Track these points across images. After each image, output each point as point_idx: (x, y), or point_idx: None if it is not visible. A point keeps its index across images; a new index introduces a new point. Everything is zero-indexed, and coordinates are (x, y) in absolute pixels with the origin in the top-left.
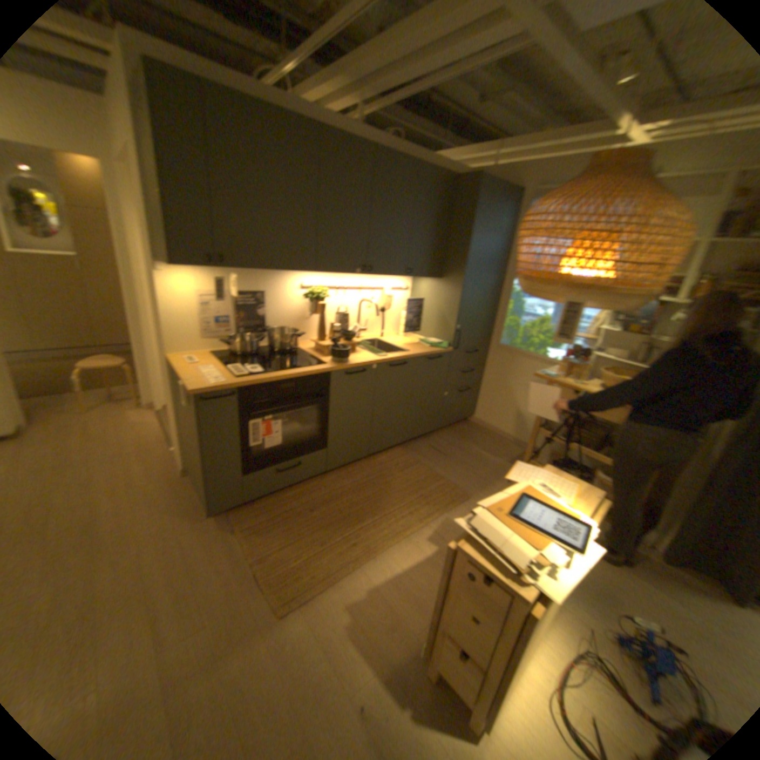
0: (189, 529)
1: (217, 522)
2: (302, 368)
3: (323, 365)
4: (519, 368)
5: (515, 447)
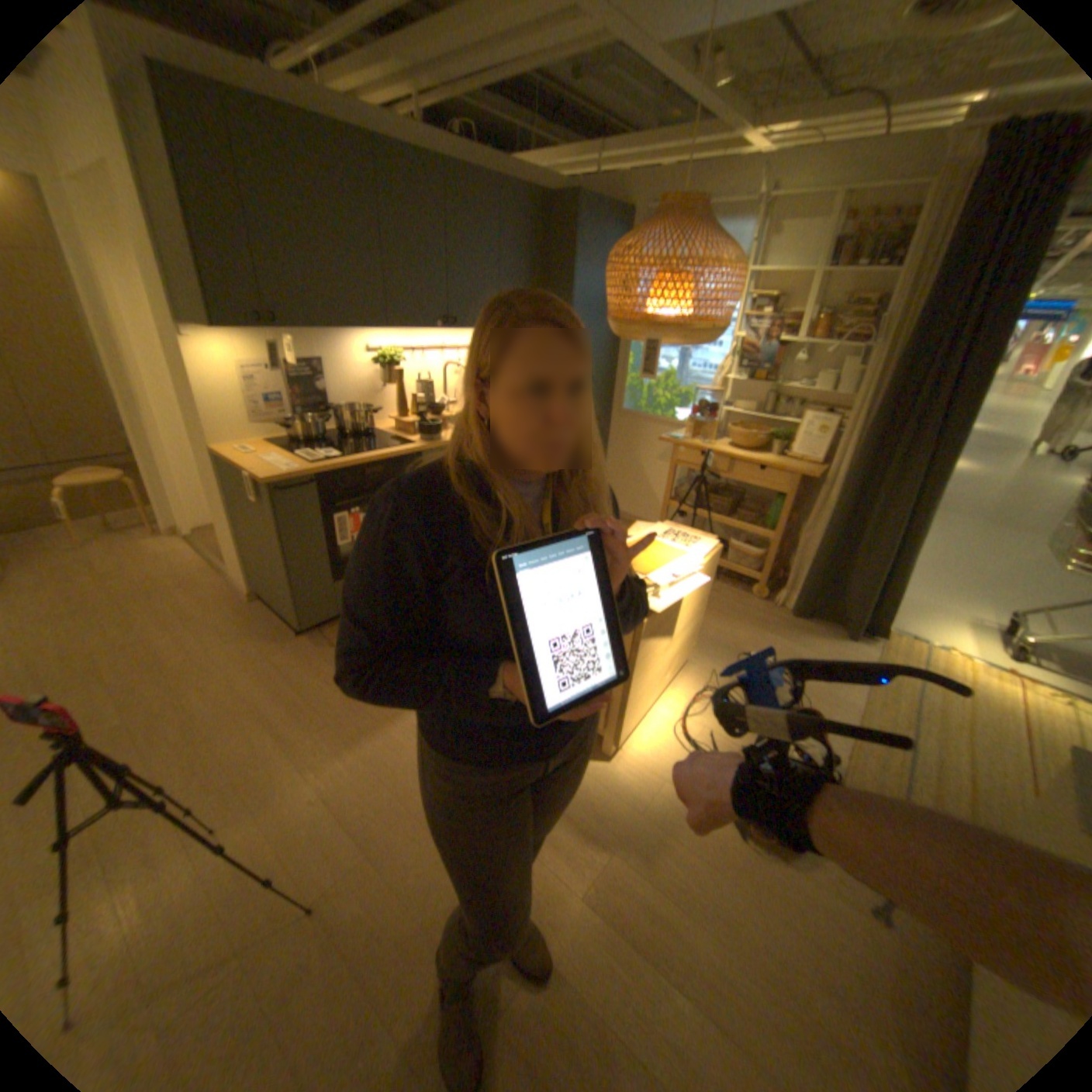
0: (280, 649)
1: (311, 639)
2: (387, 449)
3: (412, 444)
4: (646, 437)
5: None
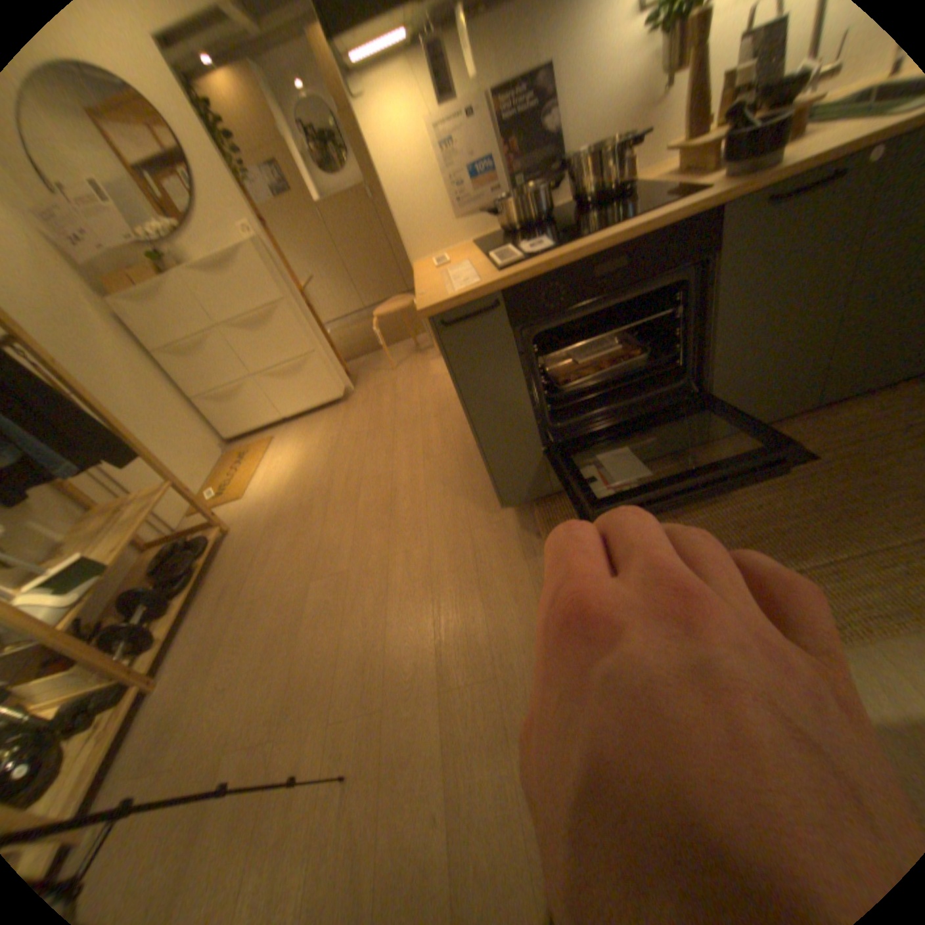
0: (486, 517)
1: (520, 511)
2: (647, 210)
3: (705, 188)
4: None
5: None
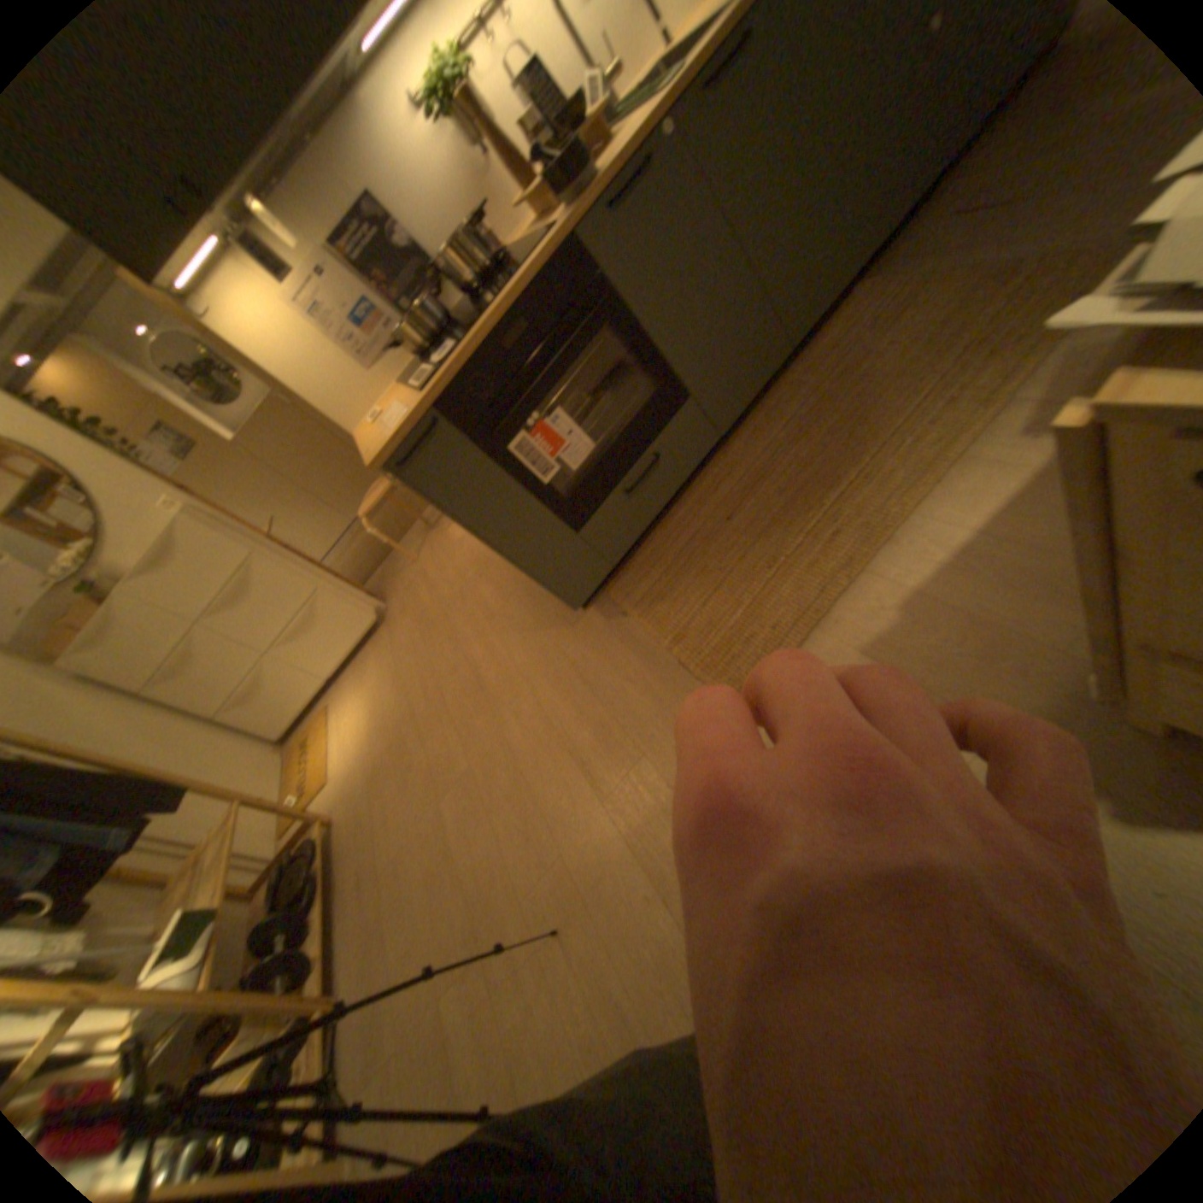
0: (571, 630)
1: (599, 604)
2: (515, 268)
3: (551, 224)
4: None
5: None
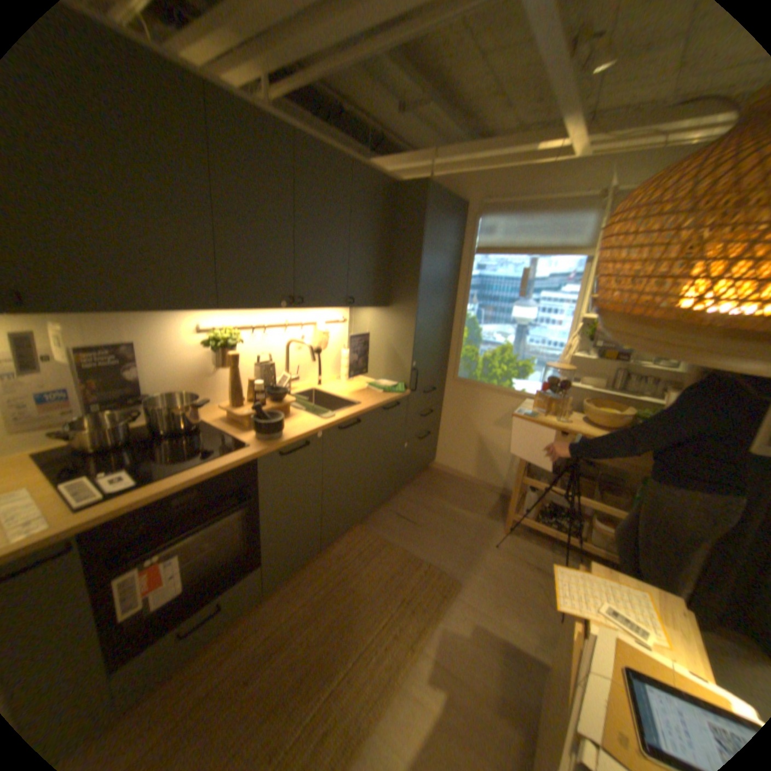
0: None
1: None
2: (211, 458)
3: (245, 446)
4: (483, 403)
5: (488, 493)
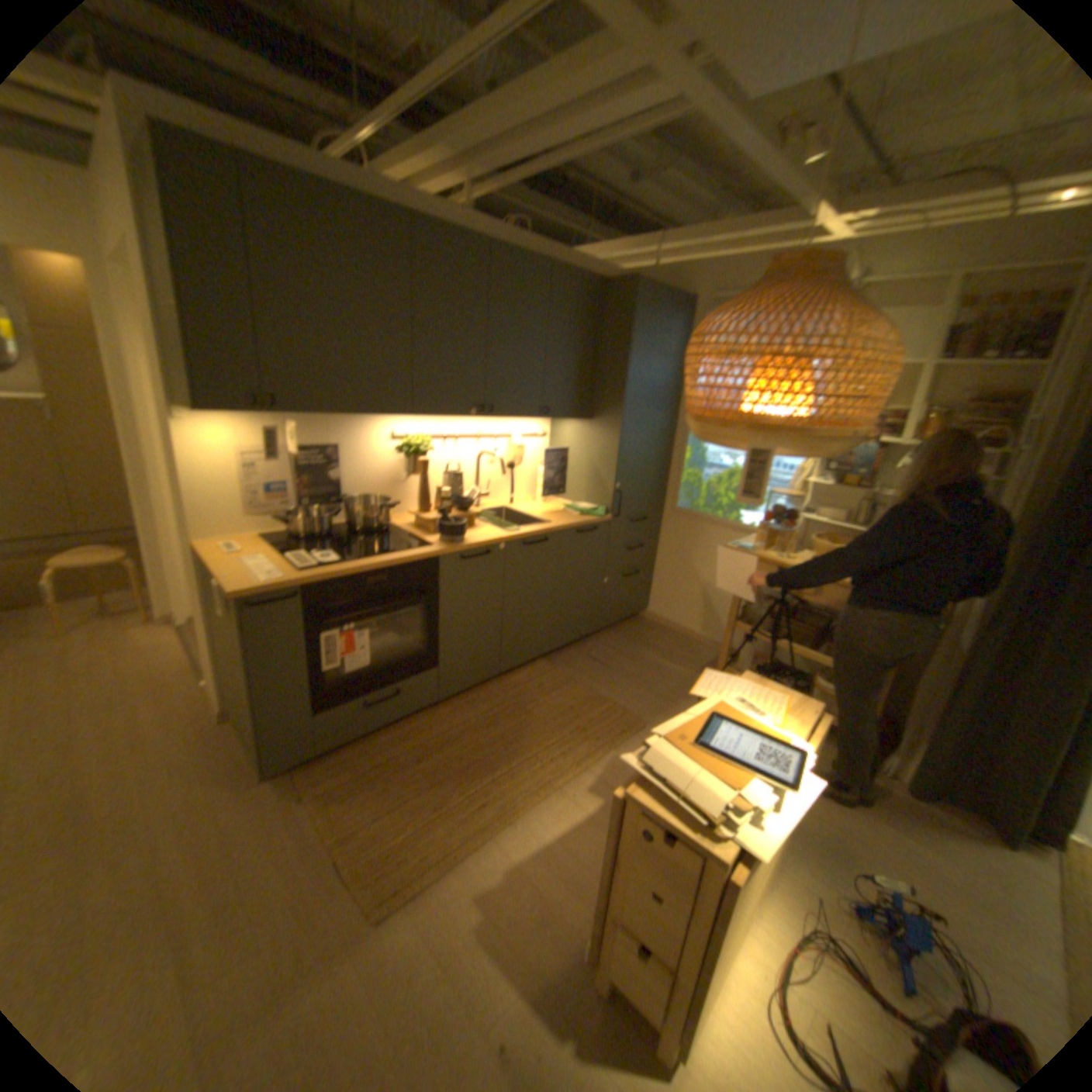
0: (233, 802)
1: (276, 788)
2: (397, 553)
3: (428, 547)
4: (704, 540)
5: (706, 651)
